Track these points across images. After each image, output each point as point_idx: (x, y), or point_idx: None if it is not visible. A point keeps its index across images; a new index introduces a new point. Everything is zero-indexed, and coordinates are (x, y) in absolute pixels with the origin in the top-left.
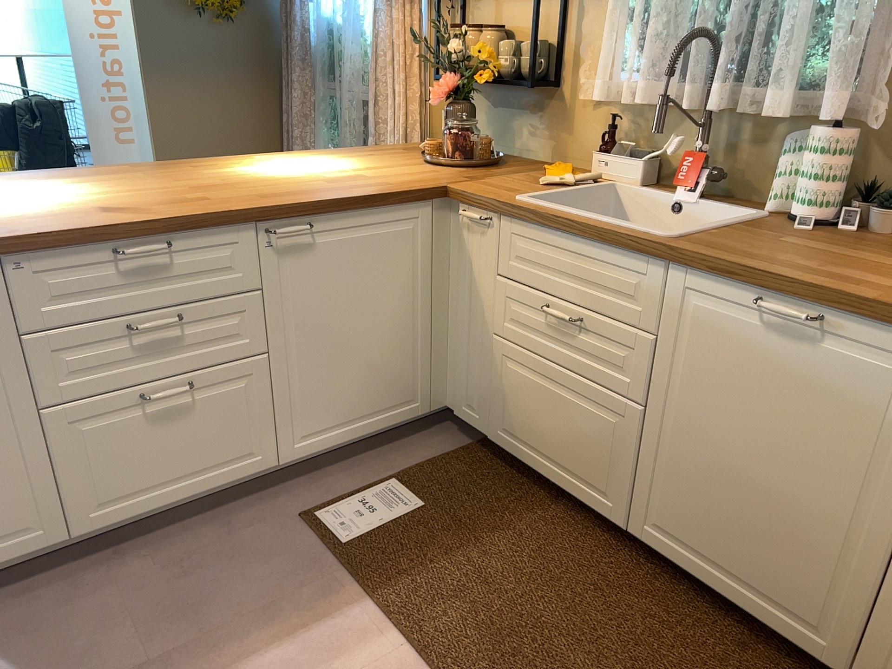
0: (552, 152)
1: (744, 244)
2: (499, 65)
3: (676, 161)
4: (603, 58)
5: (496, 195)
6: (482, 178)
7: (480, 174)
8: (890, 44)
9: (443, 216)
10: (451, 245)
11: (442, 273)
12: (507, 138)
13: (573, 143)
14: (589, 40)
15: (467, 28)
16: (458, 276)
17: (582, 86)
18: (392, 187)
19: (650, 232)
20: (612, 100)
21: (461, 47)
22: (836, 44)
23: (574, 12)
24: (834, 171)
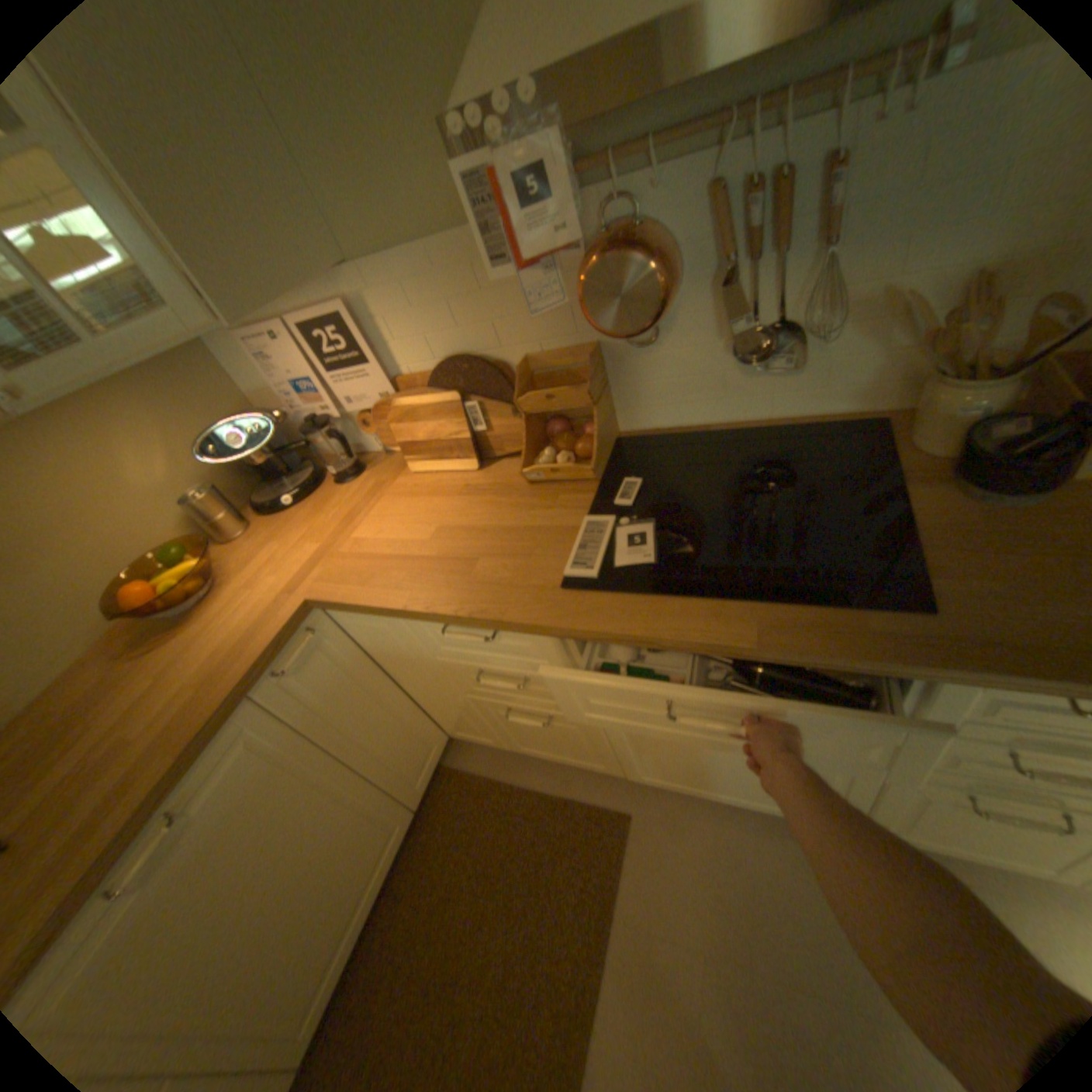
0: None
1: None
2: None
3: None
4: None
5: None
6: None
7: None
8: None
9: None
10: None
11: None
12: None
13: None
14: None
15: None
16: None
17: None
18: None
19: None
20: None
21: None
22: None
23: None
24: None
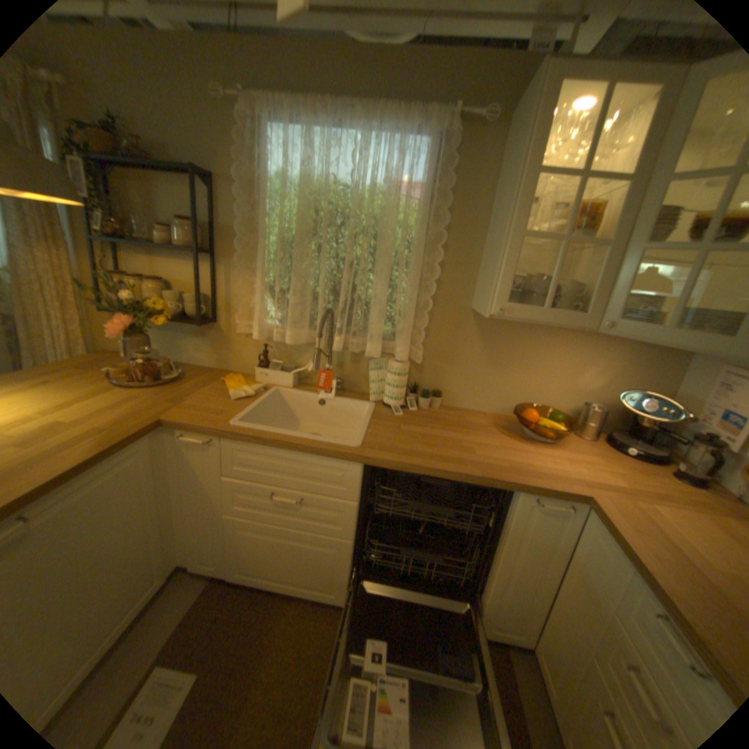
0: (217, 362)
1: (392, 439)
2: (165, 306)
3: (309, 369)
4: (257, 312)
5: (211, 422)
6: (182, 399)
7: (175, 394)
8: (417, 321)
9: (158, 440)
10: (168, 458)
11: (162, 481)
12: (175, 351)
13: (234, 356)
14: (238, 294)
15: (126, 273)
16: (178, 479)
17: (236, 322)
18: (107, 437)
19: (345, 444)
20: (266, 337)
21: (123, 288)
22: (398, 321)
23: (223, 275)
24: (405, 382)
